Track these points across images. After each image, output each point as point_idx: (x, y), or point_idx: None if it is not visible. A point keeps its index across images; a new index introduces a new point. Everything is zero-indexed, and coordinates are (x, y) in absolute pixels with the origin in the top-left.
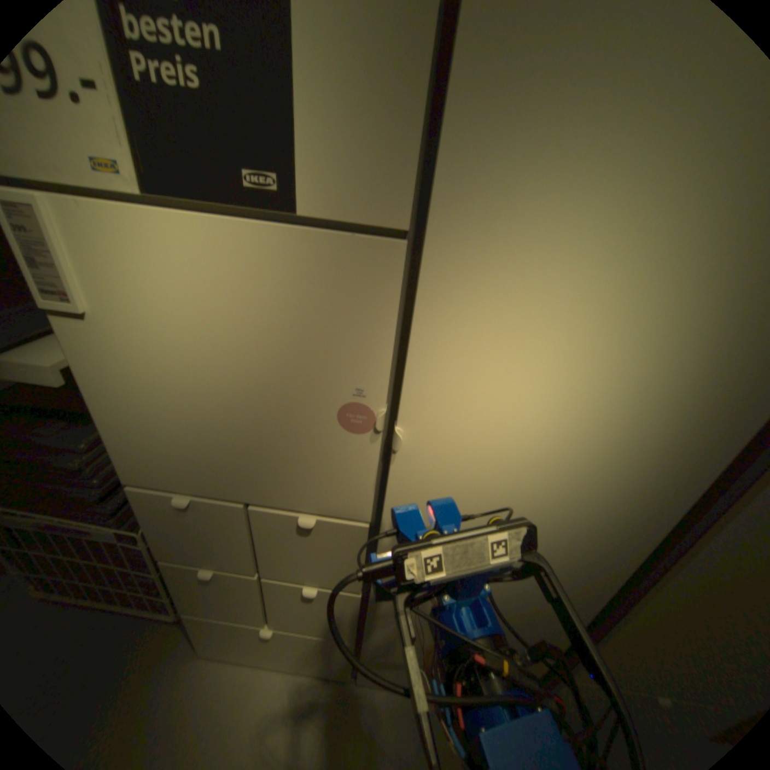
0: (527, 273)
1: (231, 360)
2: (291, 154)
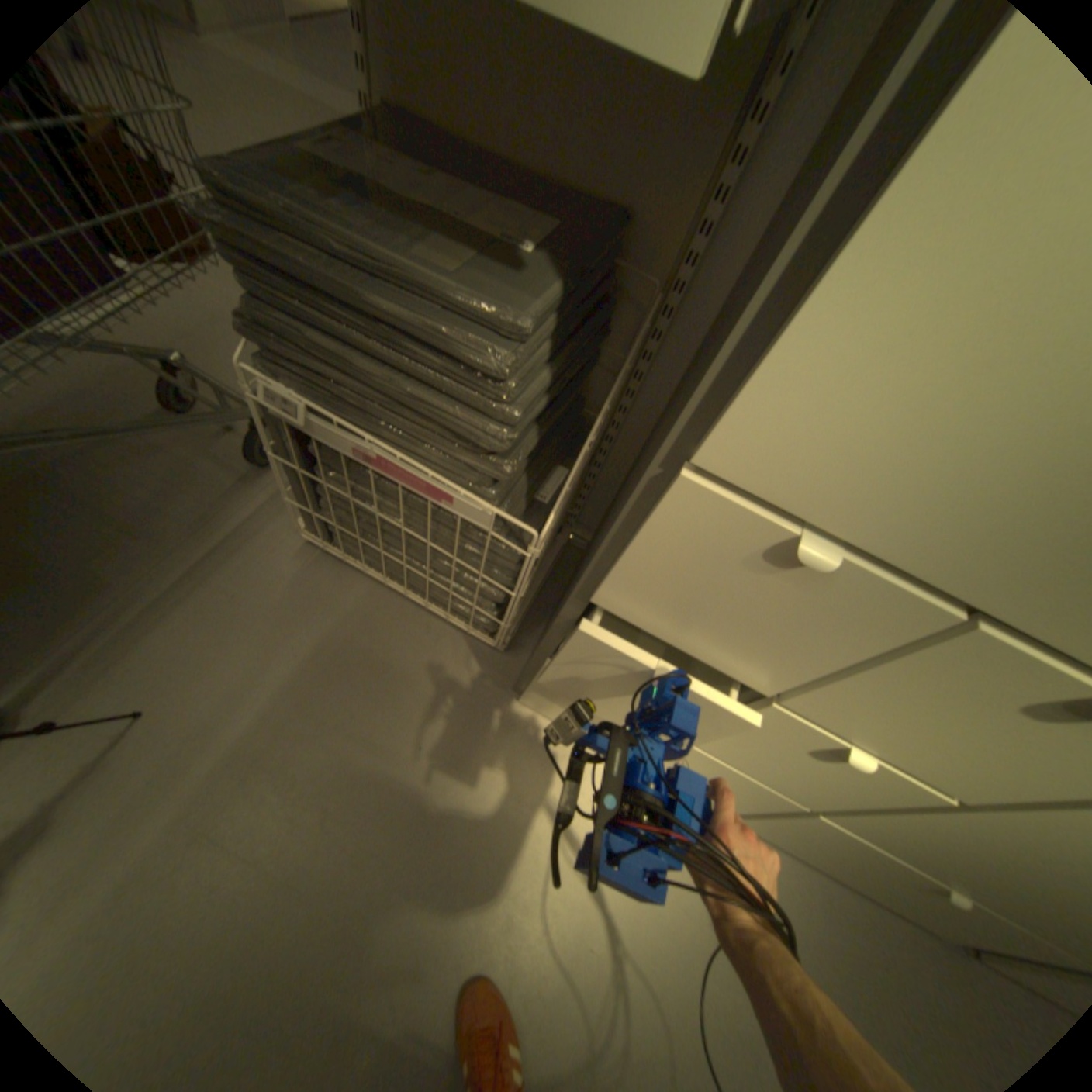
0: None
1: None
2: None
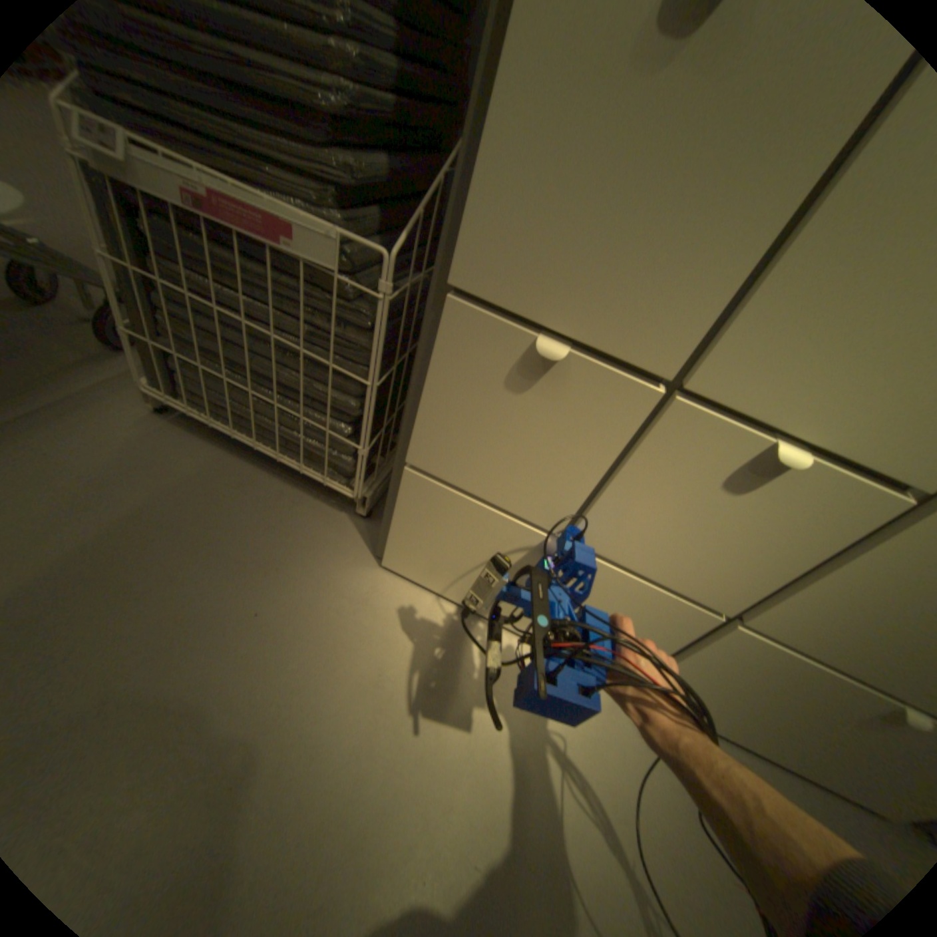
0: None
1: None
2: None
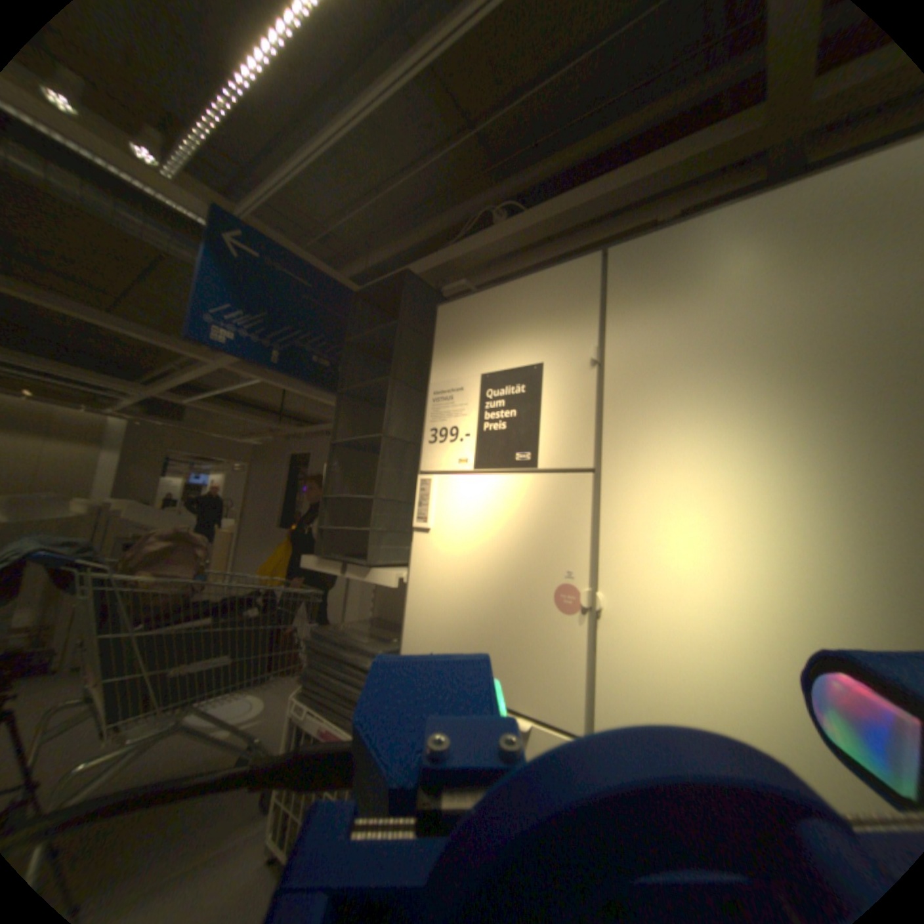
0: (667, 483)
1: (491, 555)
2: (536, 446)
